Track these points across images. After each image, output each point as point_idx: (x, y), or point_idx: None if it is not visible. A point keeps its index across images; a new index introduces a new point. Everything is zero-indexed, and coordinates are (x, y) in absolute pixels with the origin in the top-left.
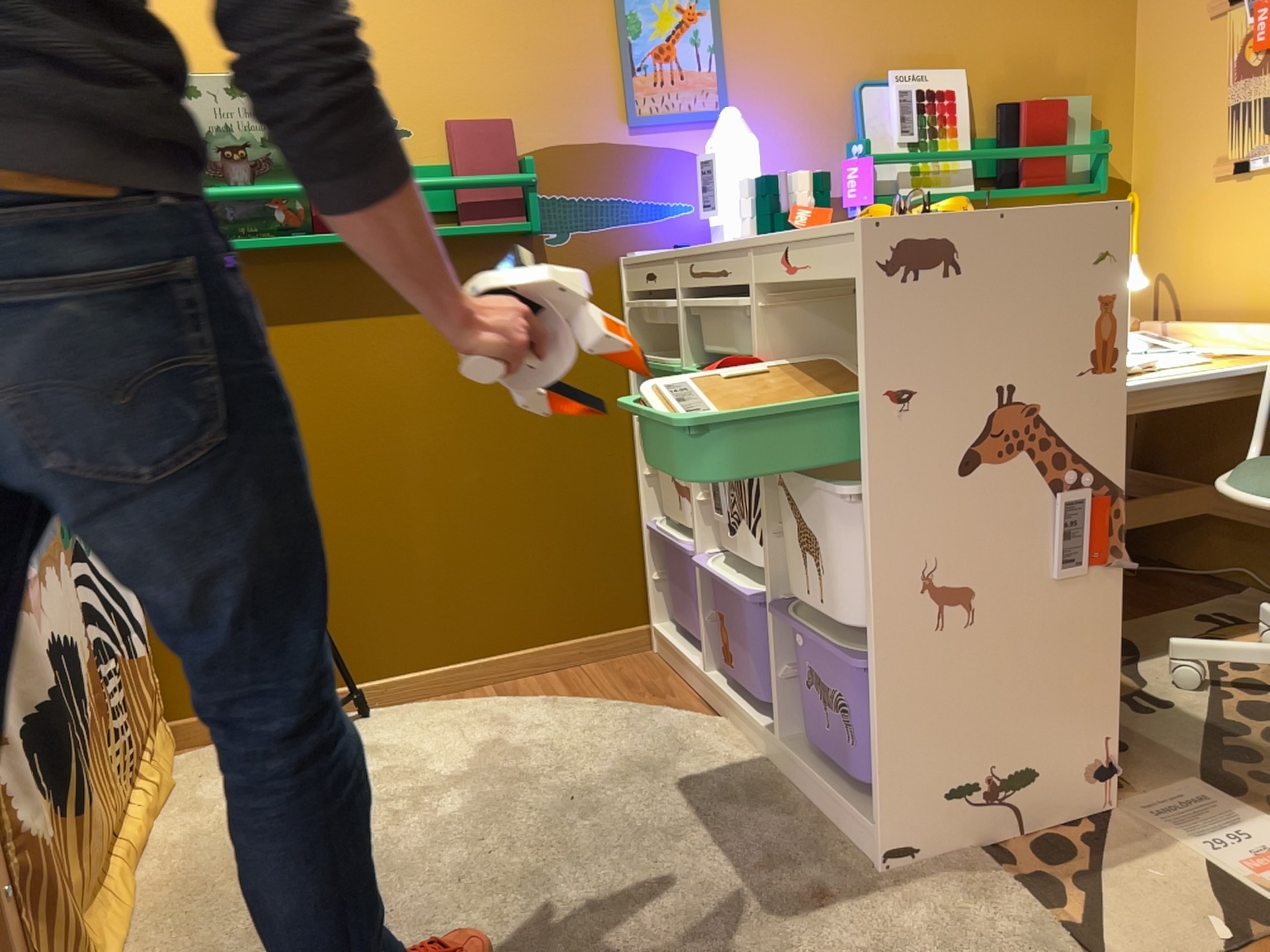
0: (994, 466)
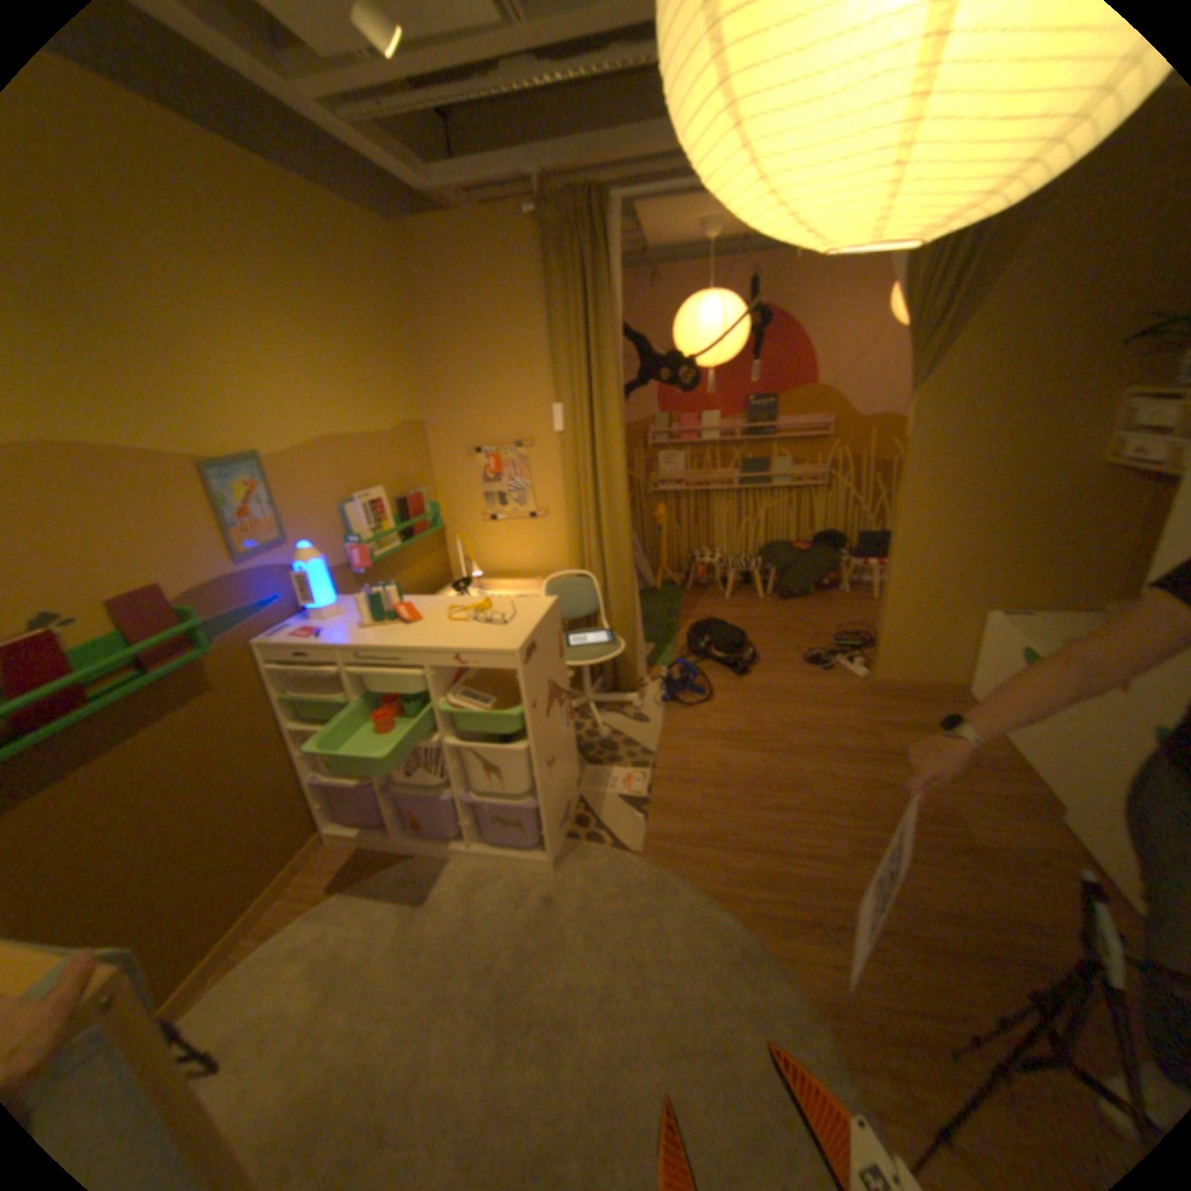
0: (552, 709)
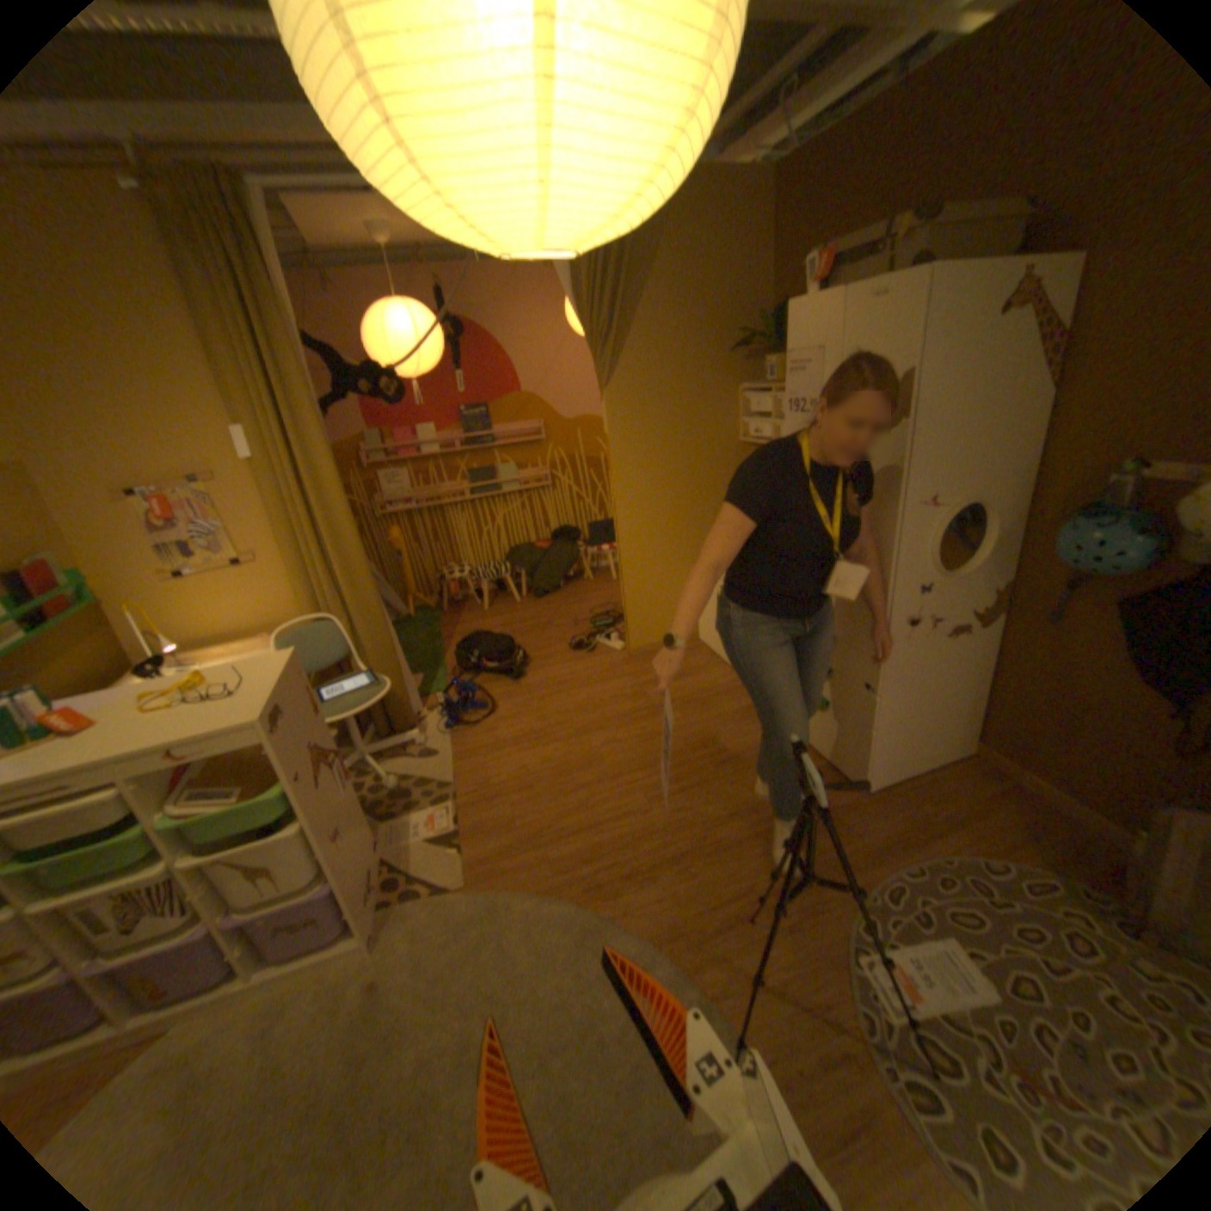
0: (318, 777)
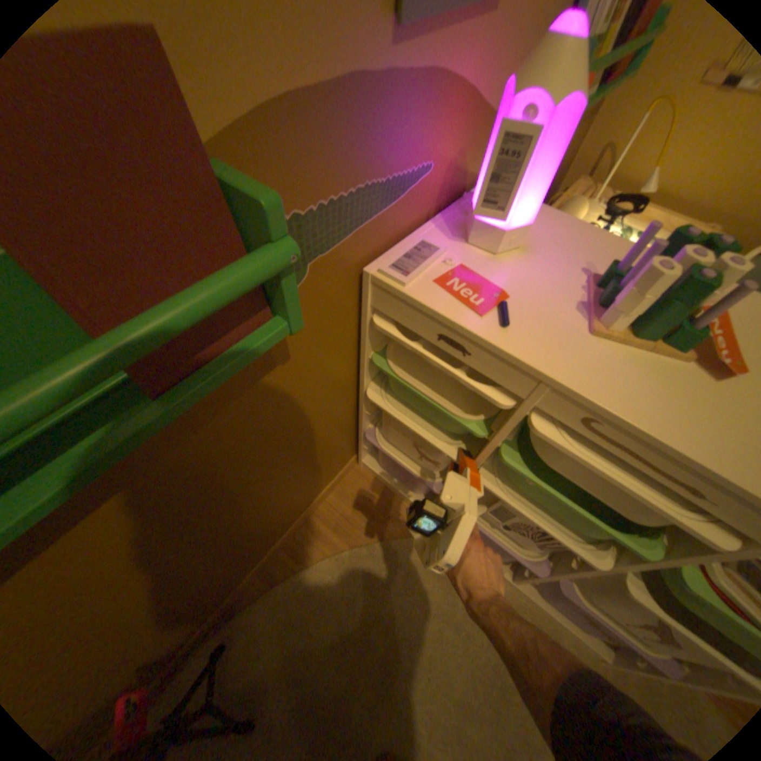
0: None
